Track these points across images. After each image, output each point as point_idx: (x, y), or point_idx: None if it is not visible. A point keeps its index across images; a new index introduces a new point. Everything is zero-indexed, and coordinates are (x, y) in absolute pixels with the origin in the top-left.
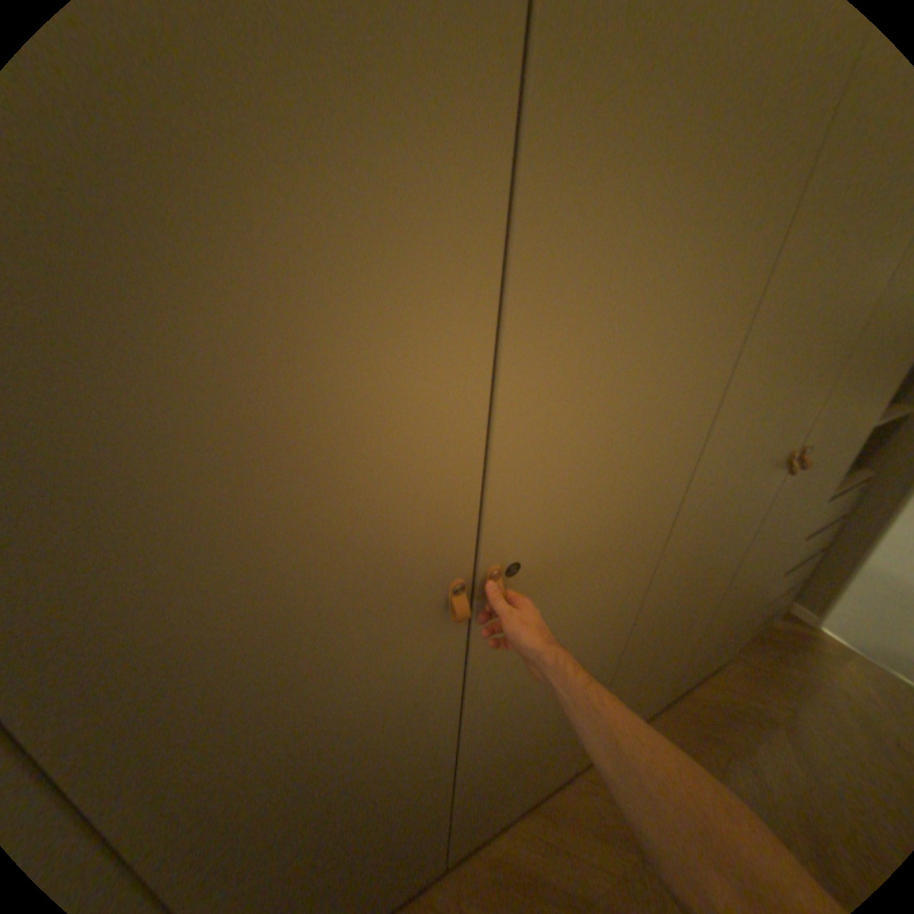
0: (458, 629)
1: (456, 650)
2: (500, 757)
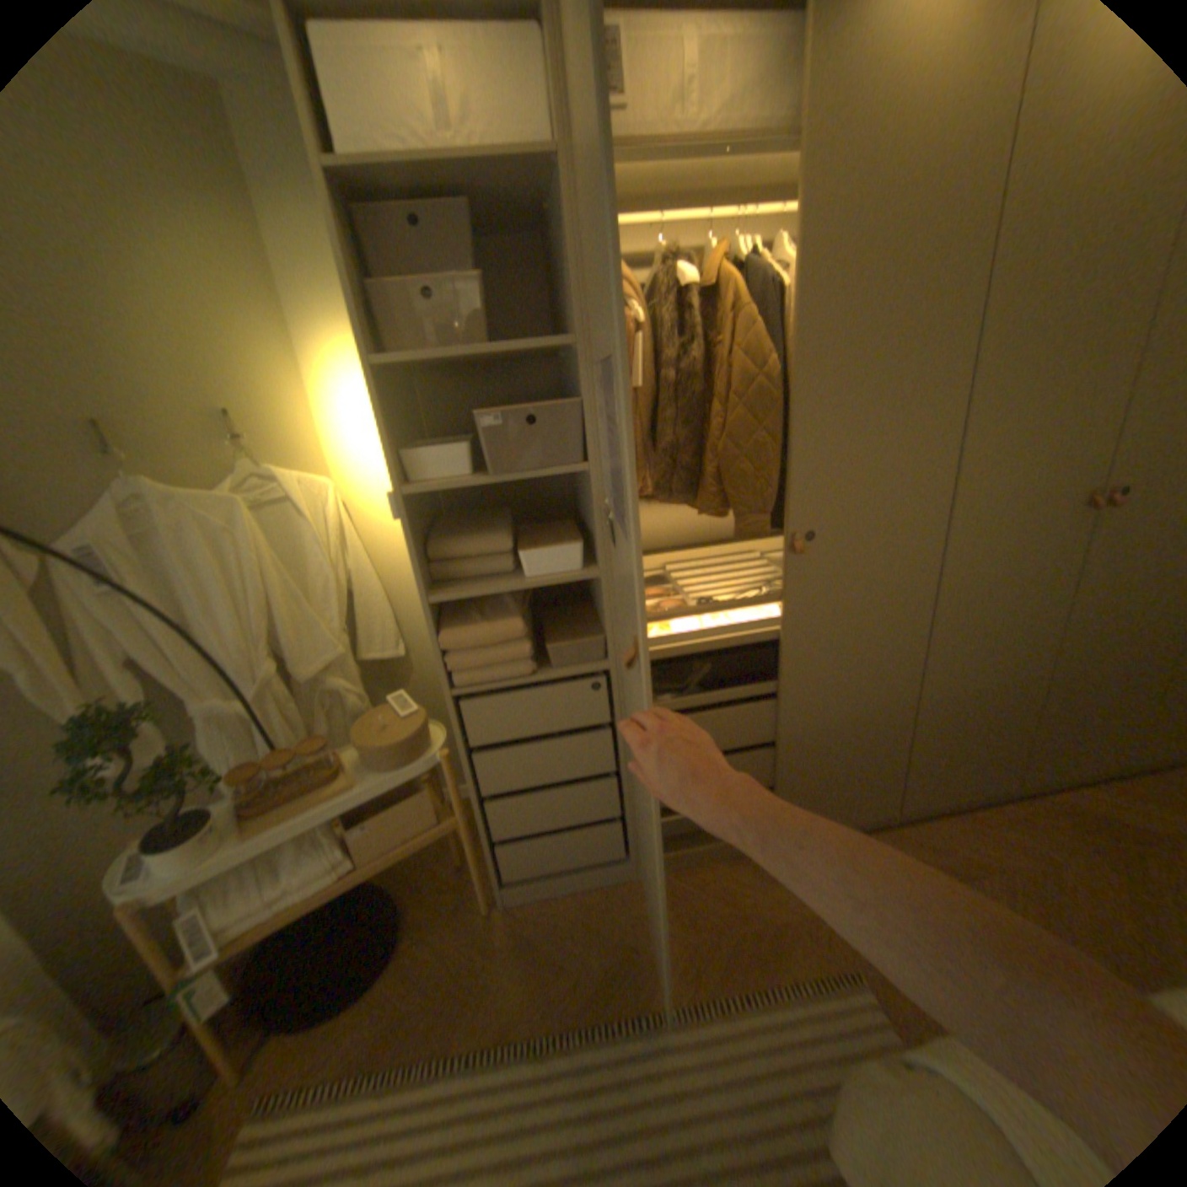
0: (1087, 521)
1: (1083, 537)
2: (1083, 670)
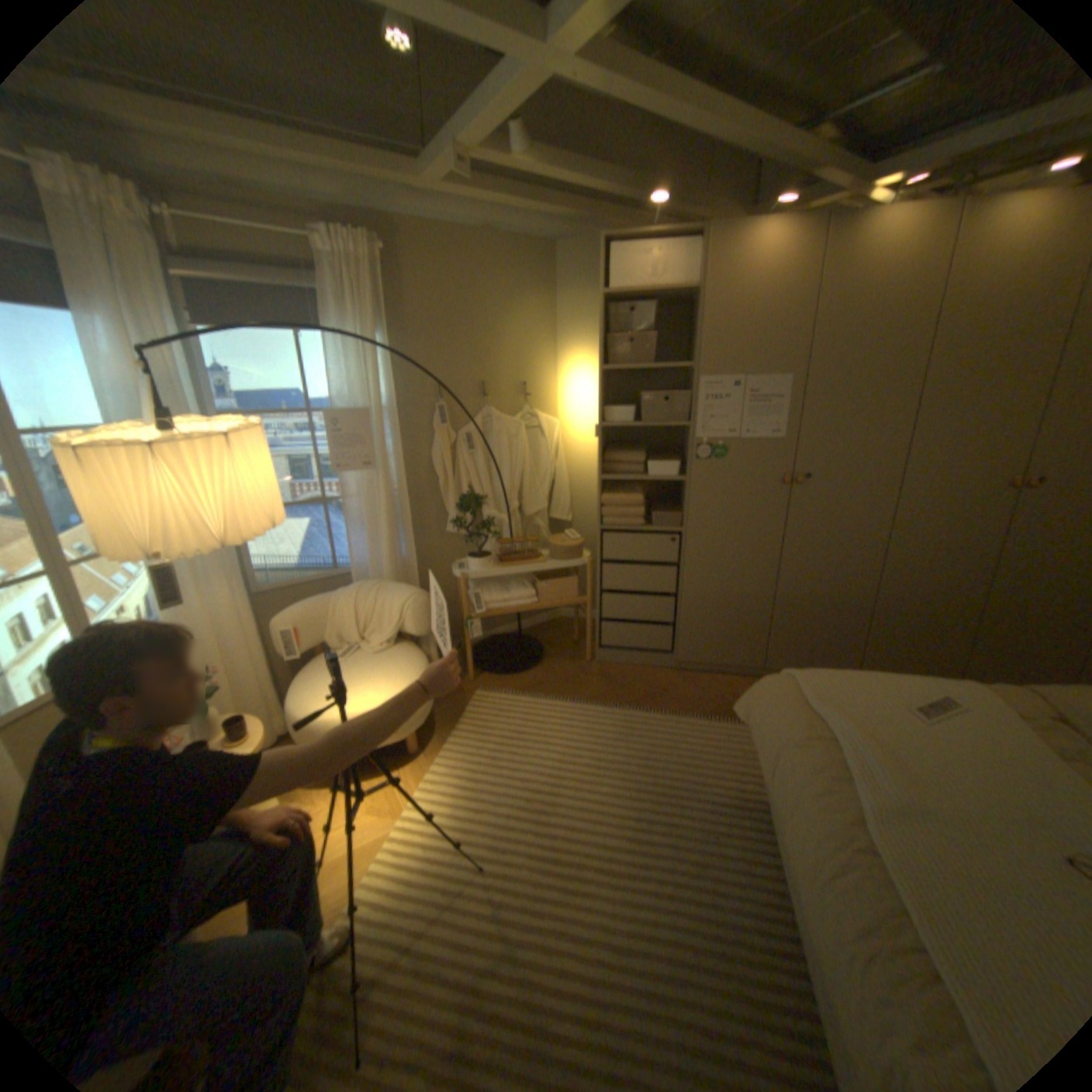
0: (1010, 496)
1: (1007, 506)
2: (1013, 603)
